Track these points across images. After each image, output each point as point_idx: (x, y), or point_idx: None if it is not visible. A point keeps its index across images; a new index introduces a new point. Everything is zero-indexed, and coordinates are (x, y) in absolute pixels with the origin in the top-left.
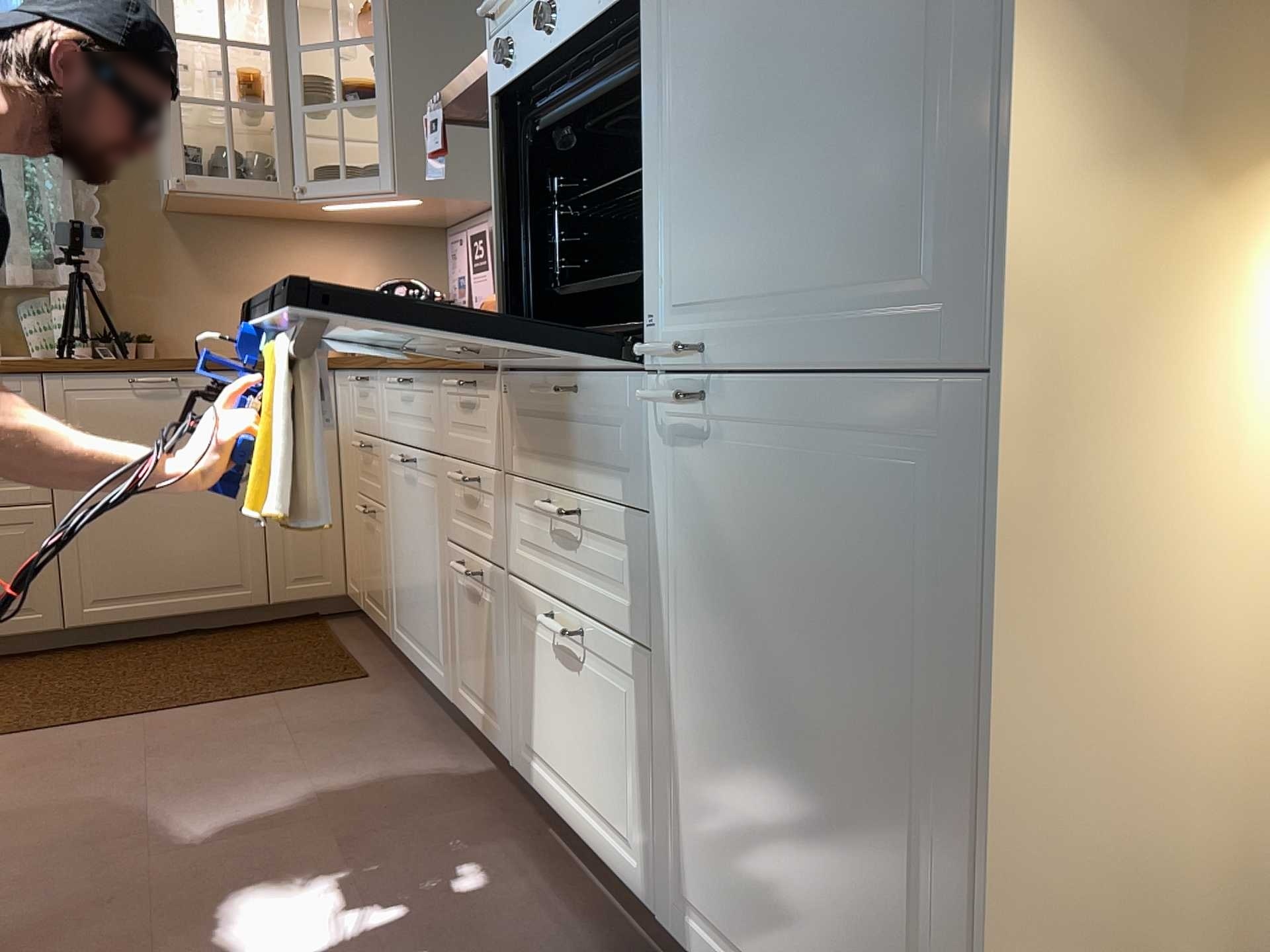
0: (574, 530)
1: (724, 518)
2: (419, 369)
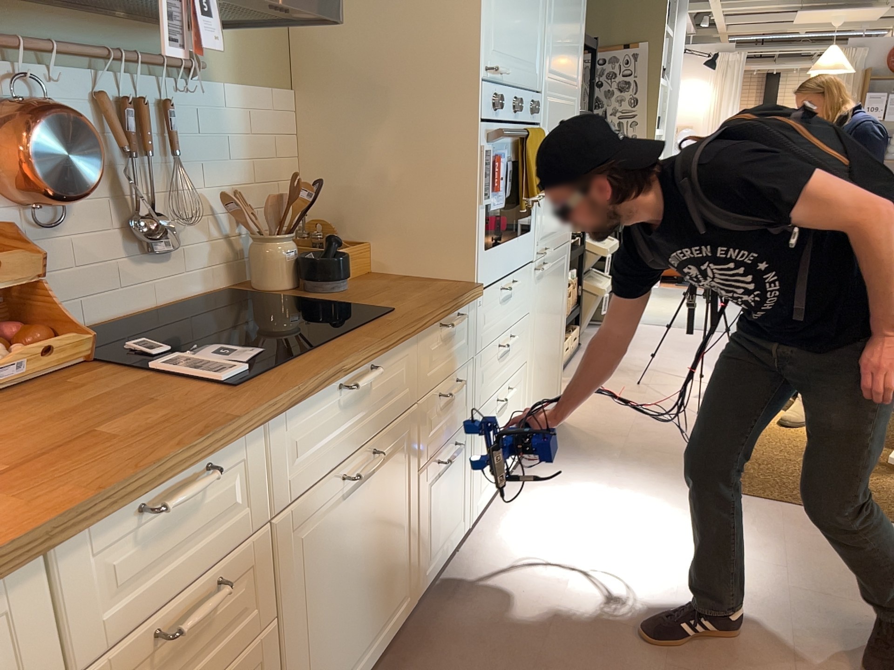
0: (514, 341)
1: (542, 296)
2: (408, 338)
